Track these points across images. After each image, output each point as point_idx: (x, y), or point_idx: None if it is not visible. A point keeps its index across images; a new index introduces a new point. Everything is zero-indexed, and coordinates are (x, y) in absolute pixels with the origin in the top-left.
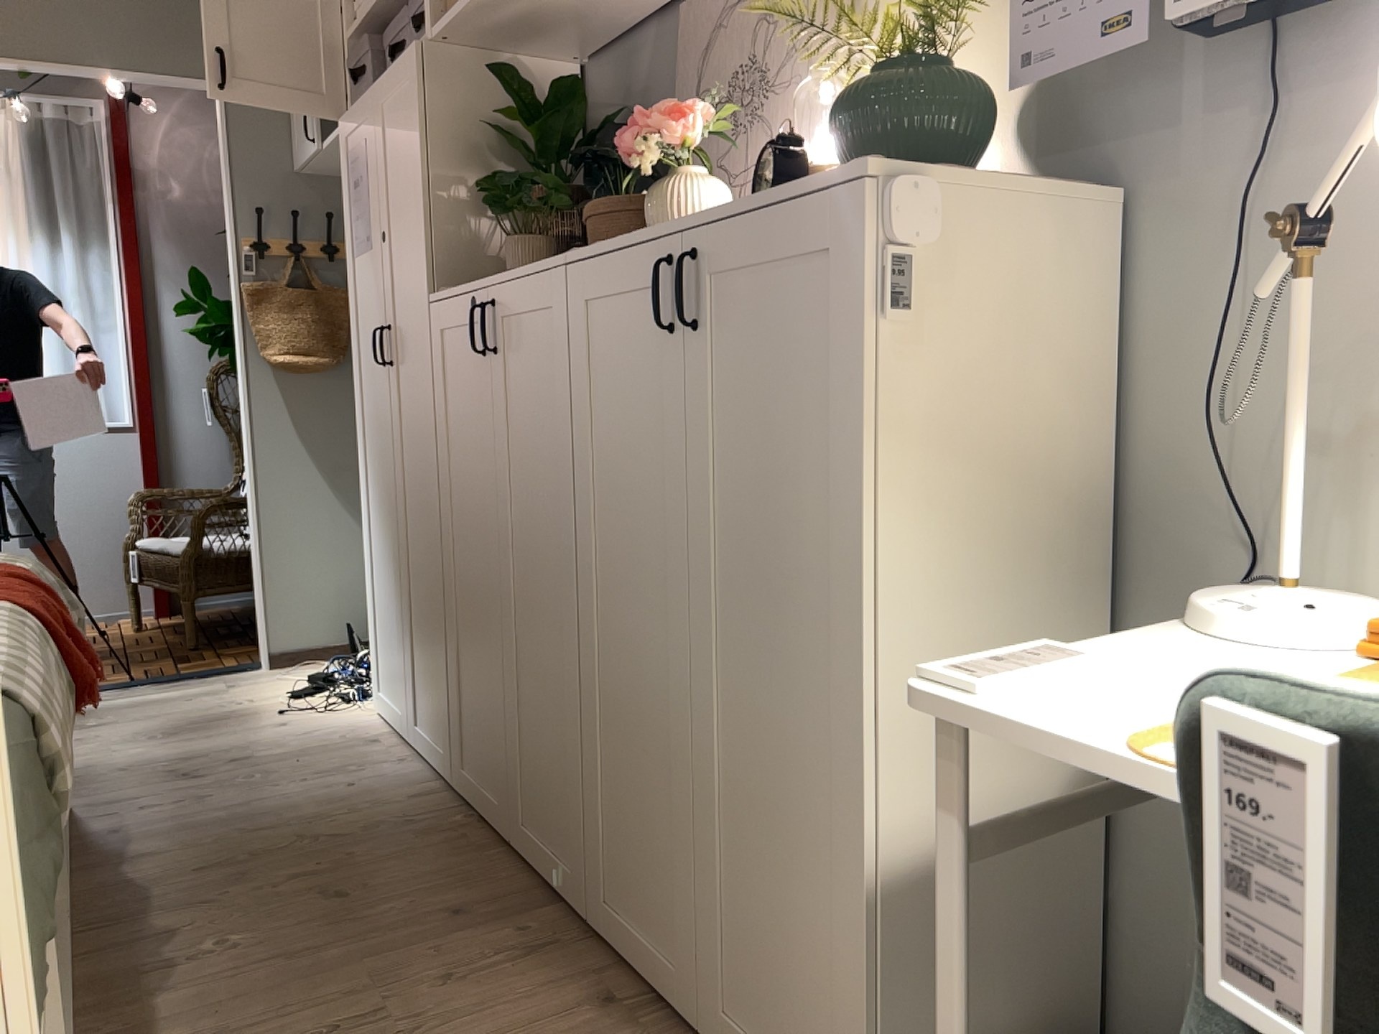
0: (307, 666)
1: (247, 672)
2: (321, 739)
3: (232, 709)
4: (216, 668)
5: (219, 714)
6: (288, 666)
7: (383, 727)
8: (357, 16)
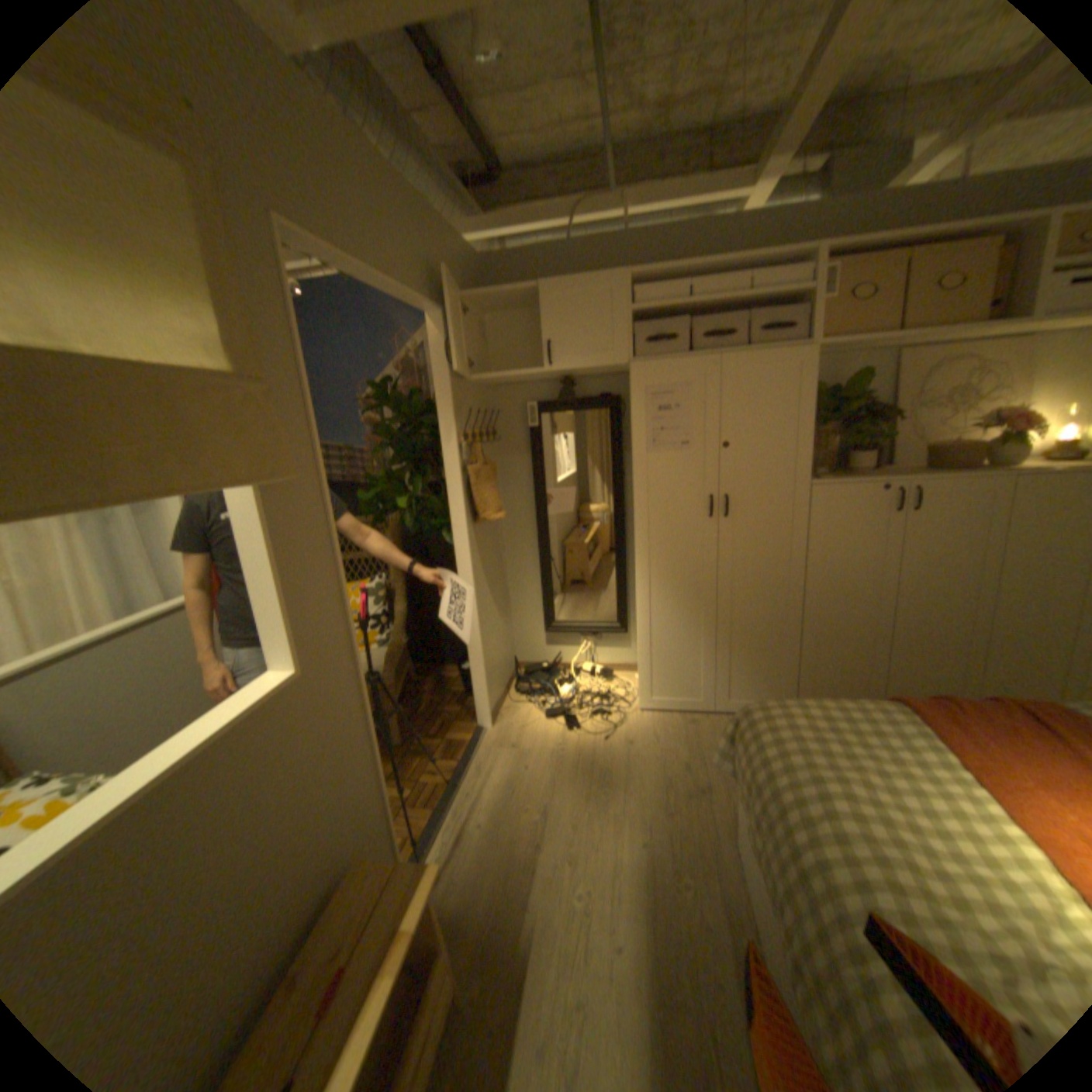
0: (505, 714)
1: (487, 737)
2: (672, 736)
3: (574, 755)
4: (471, 746)
5: (579, 762)
6: (498, 720)
7: (670, 715)
8: (636, 298)
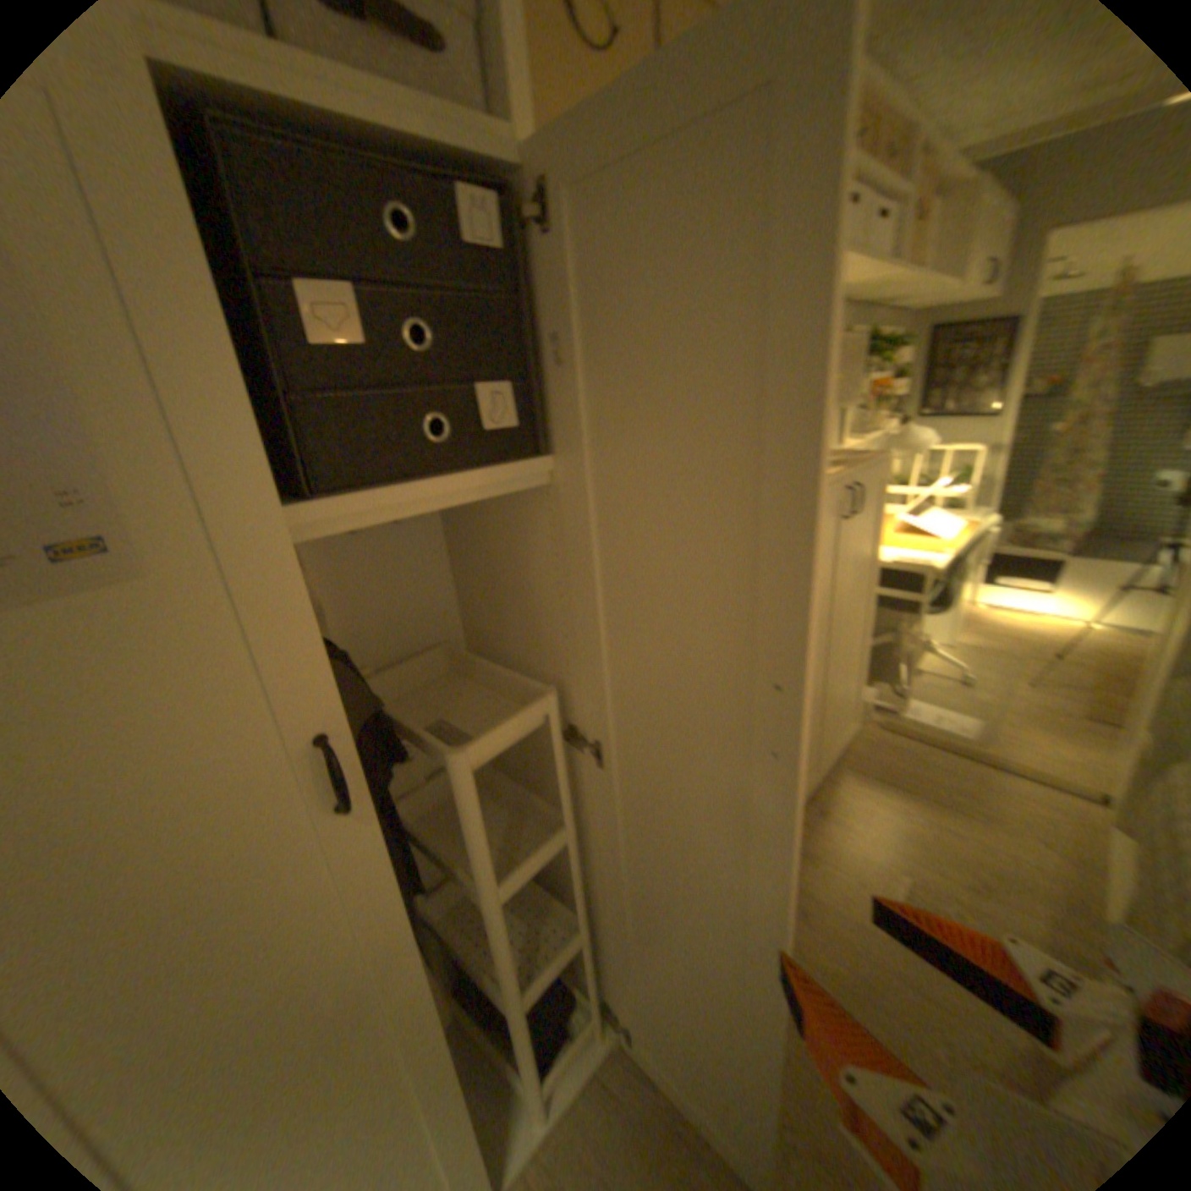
0: None
1: None
2: None
3: None
4: None
5: None
6: None
7: None
8: None
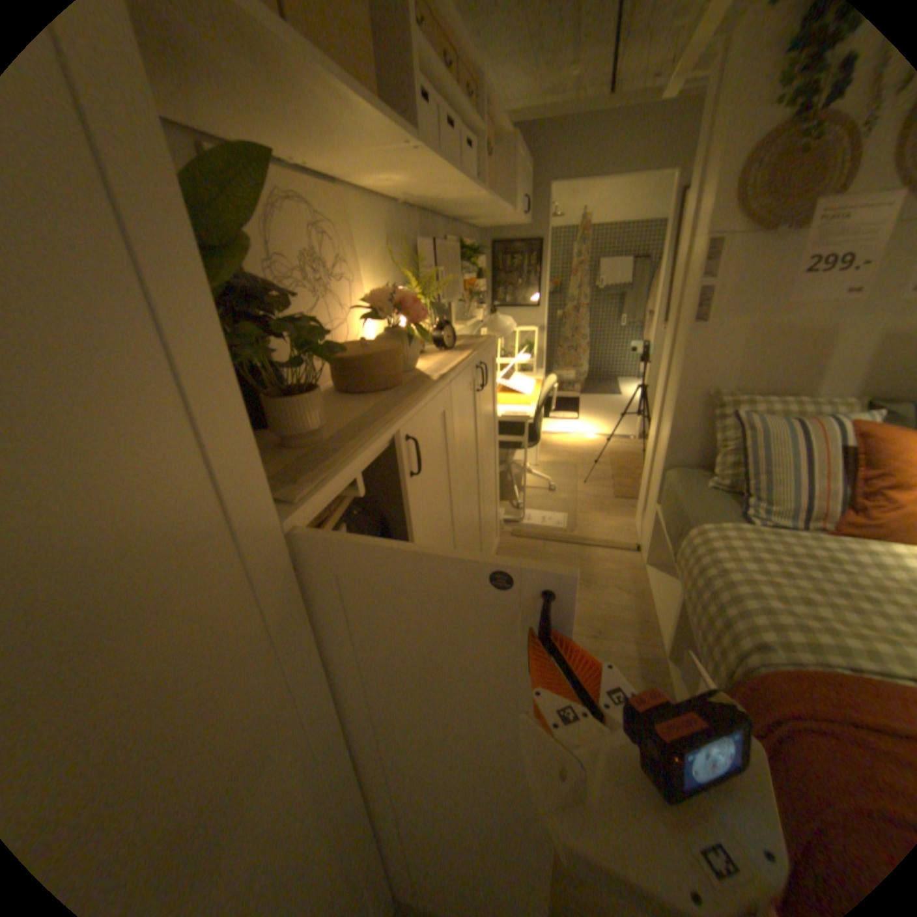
0: None
1: None
2: None
3: None
4: None
5: None
6: None
7: None
8: None
